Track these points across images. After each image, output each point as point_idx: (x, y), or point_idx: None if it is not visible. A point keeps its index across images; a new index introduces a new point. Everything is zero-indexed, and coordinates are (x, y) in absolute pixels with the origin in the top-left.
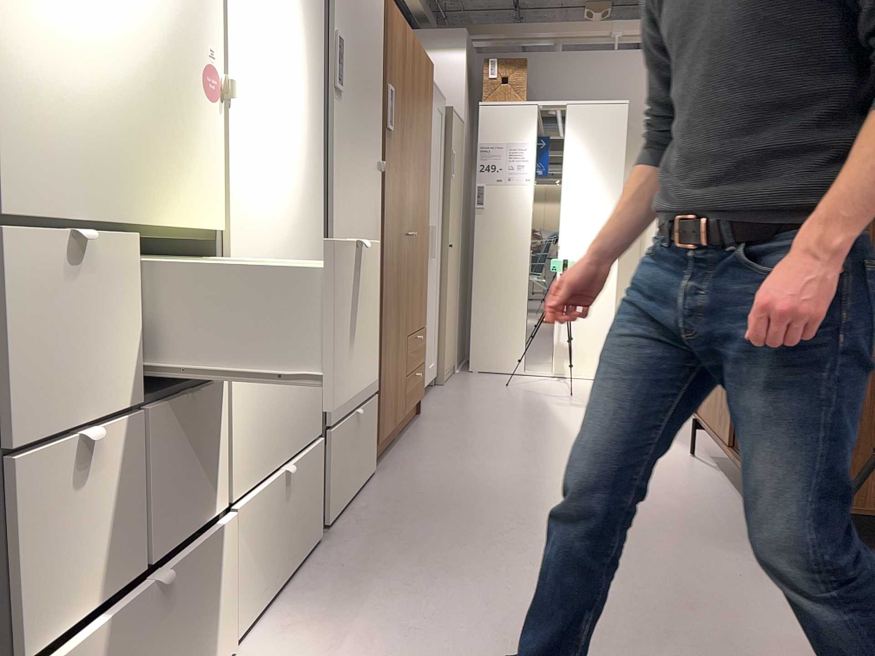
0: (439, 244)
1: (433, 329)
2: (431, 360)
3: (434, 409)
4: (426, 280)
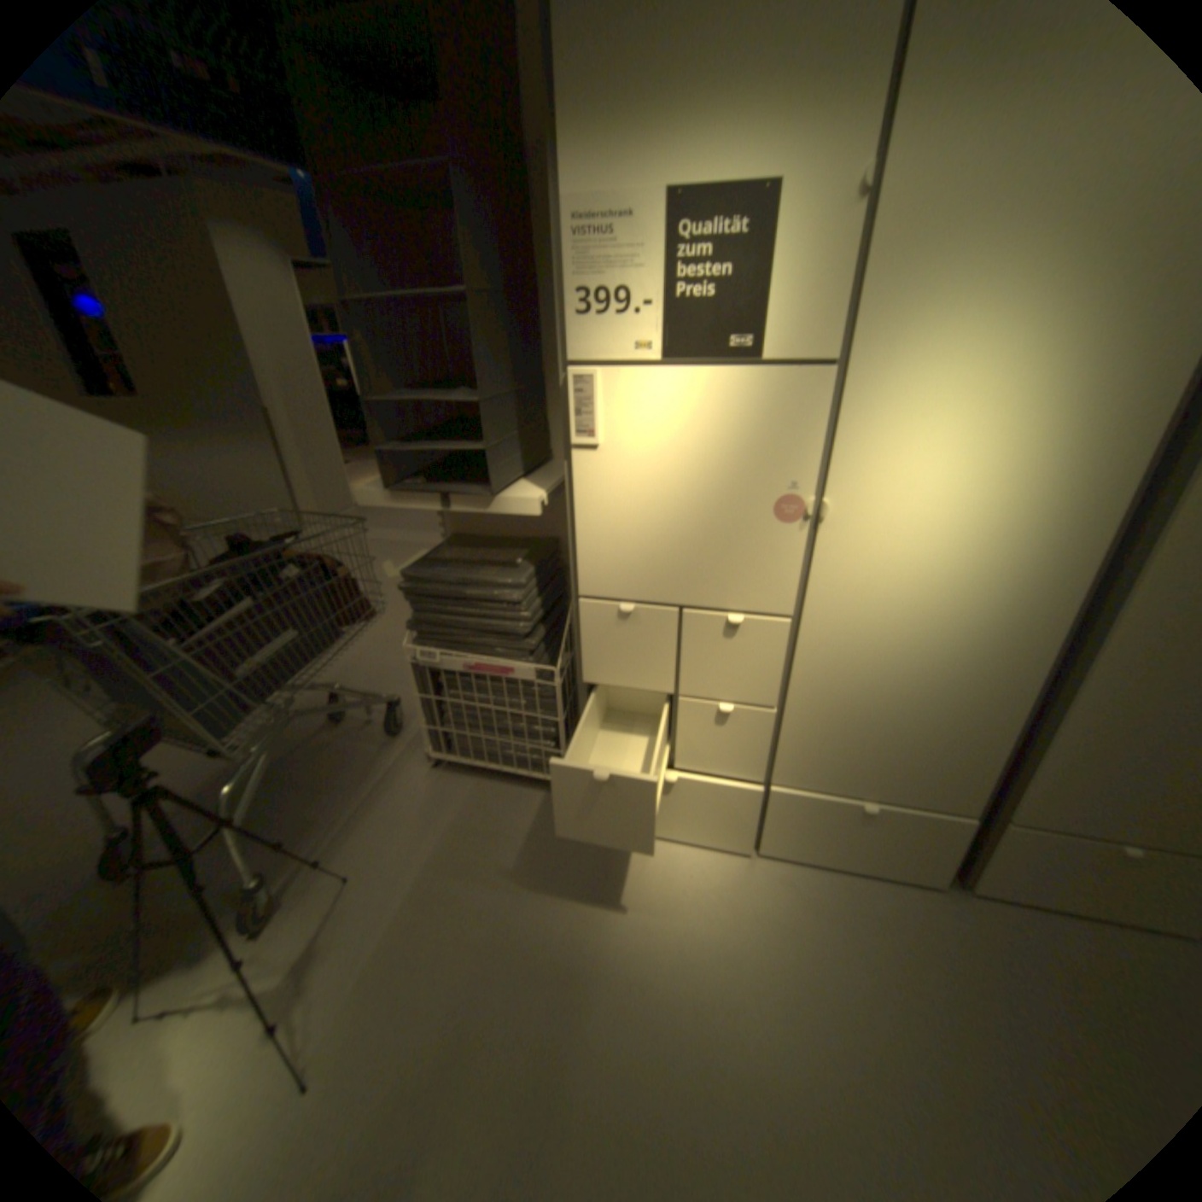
0: None
1: None
2: None
3: None
4: None
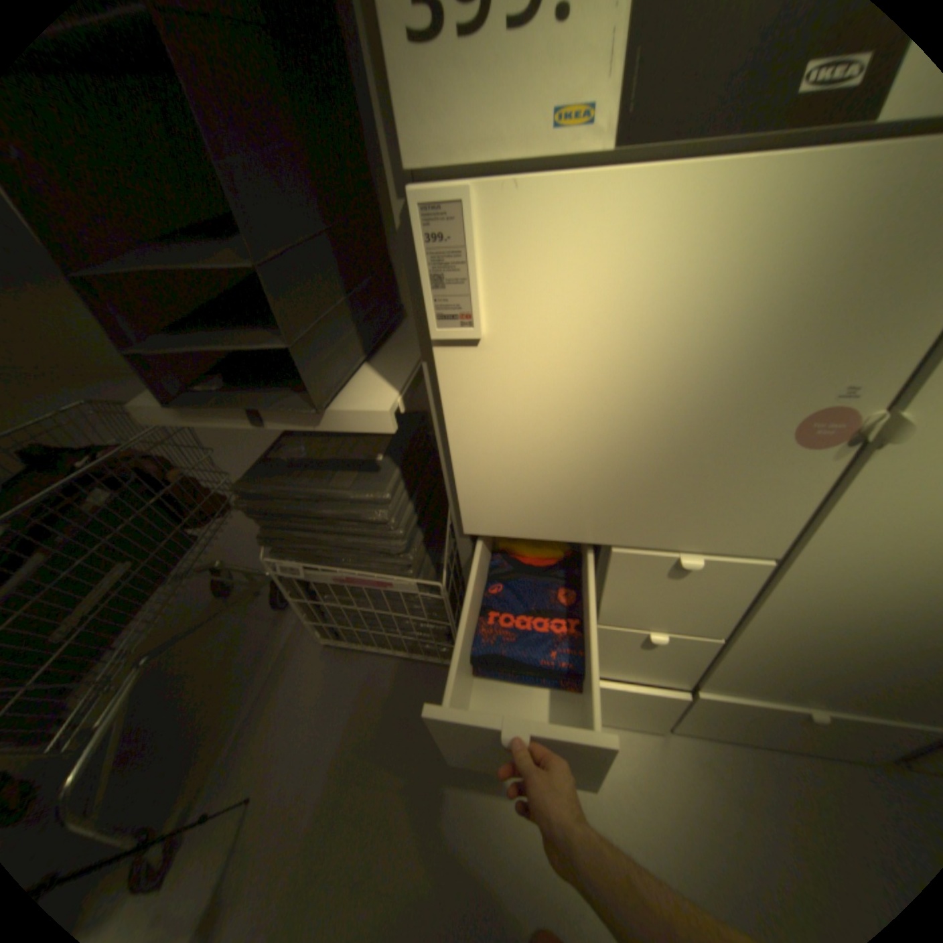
0: None
1: None
2: None
3: None
4: None
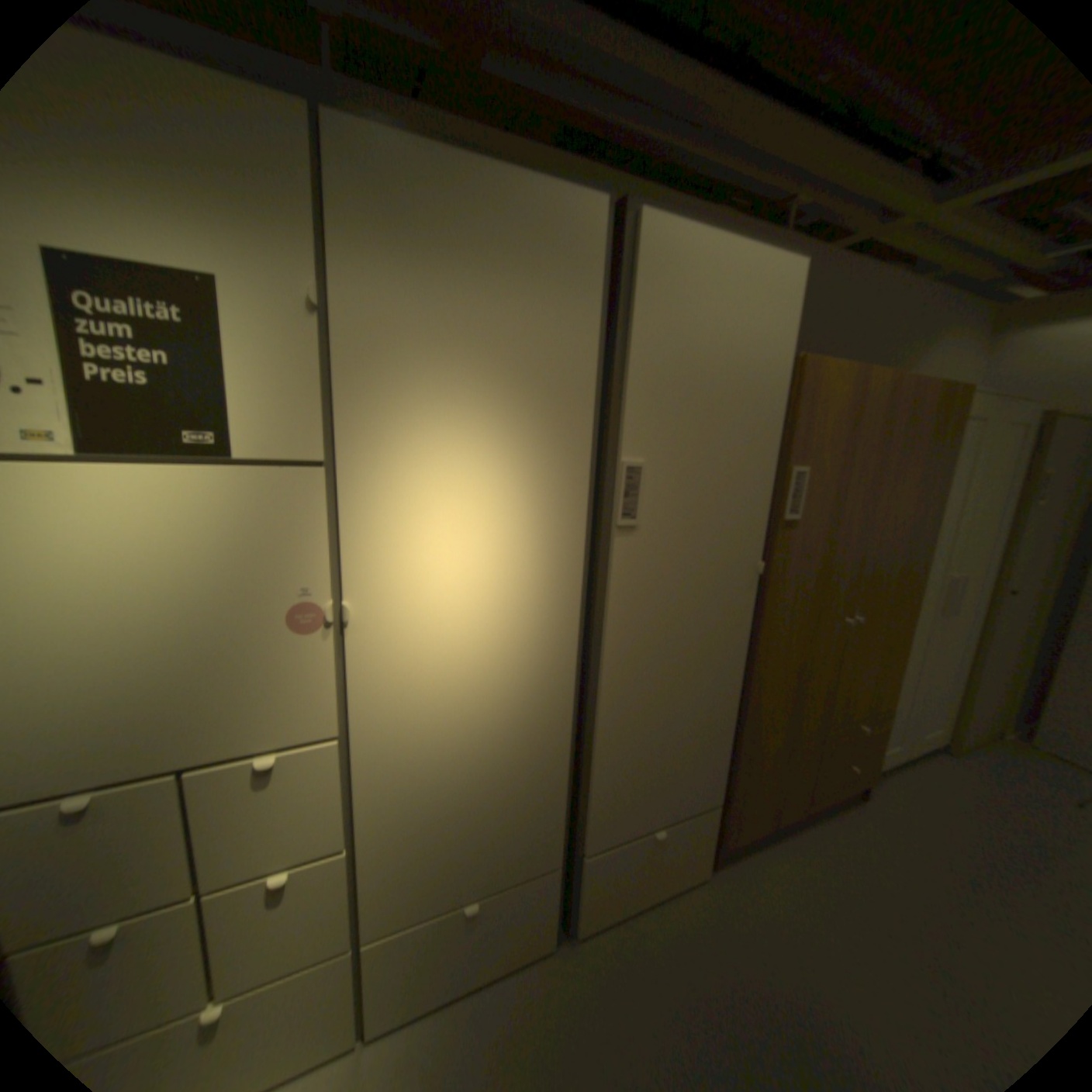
0: (988, 593)
1: (950, 694)
2: (938, 729)
3: (902, 801)
4: (910, 658)
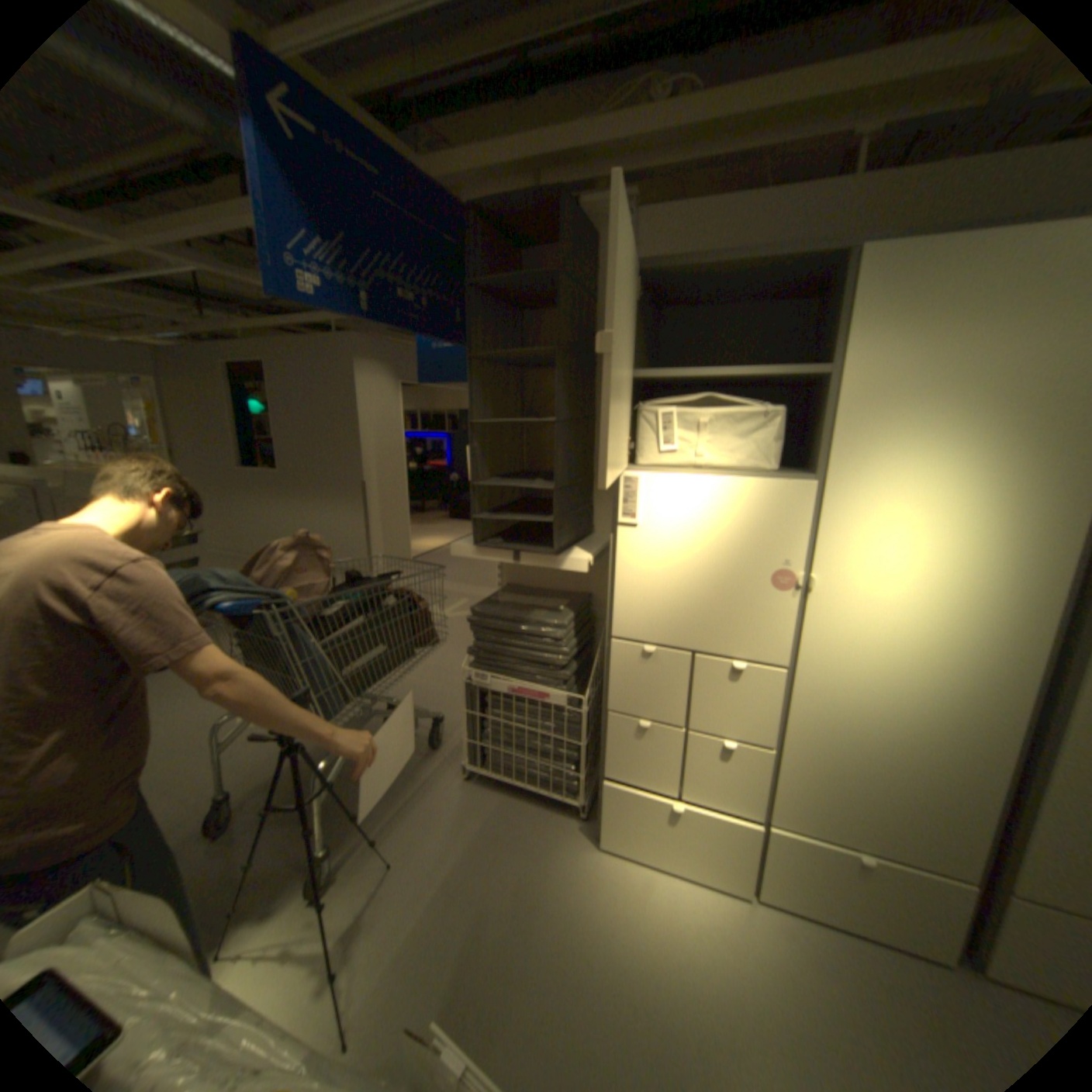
0: None
1: None
2: None
3: None
4: None
